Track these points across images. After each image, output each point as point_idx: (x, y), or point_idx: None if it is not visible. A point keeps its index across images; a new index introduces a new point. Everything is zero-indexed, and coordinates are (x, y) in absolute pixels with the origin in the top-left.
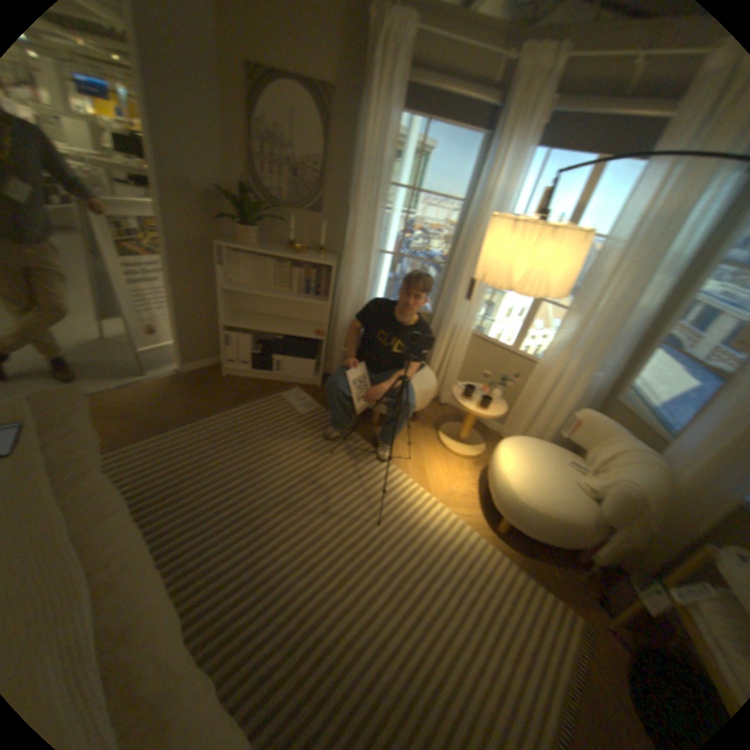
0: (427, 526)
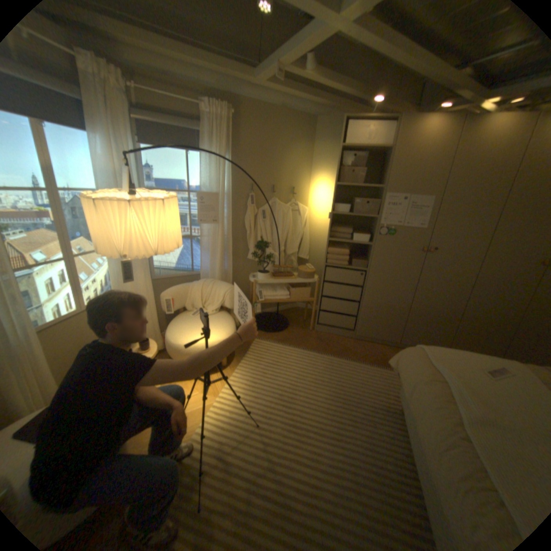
0: (241, 398)
